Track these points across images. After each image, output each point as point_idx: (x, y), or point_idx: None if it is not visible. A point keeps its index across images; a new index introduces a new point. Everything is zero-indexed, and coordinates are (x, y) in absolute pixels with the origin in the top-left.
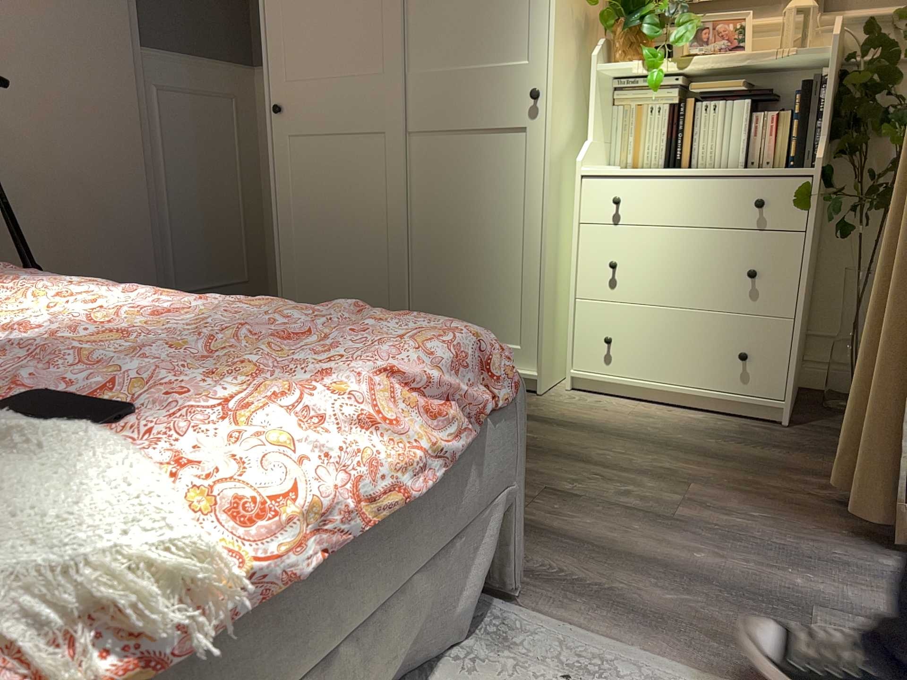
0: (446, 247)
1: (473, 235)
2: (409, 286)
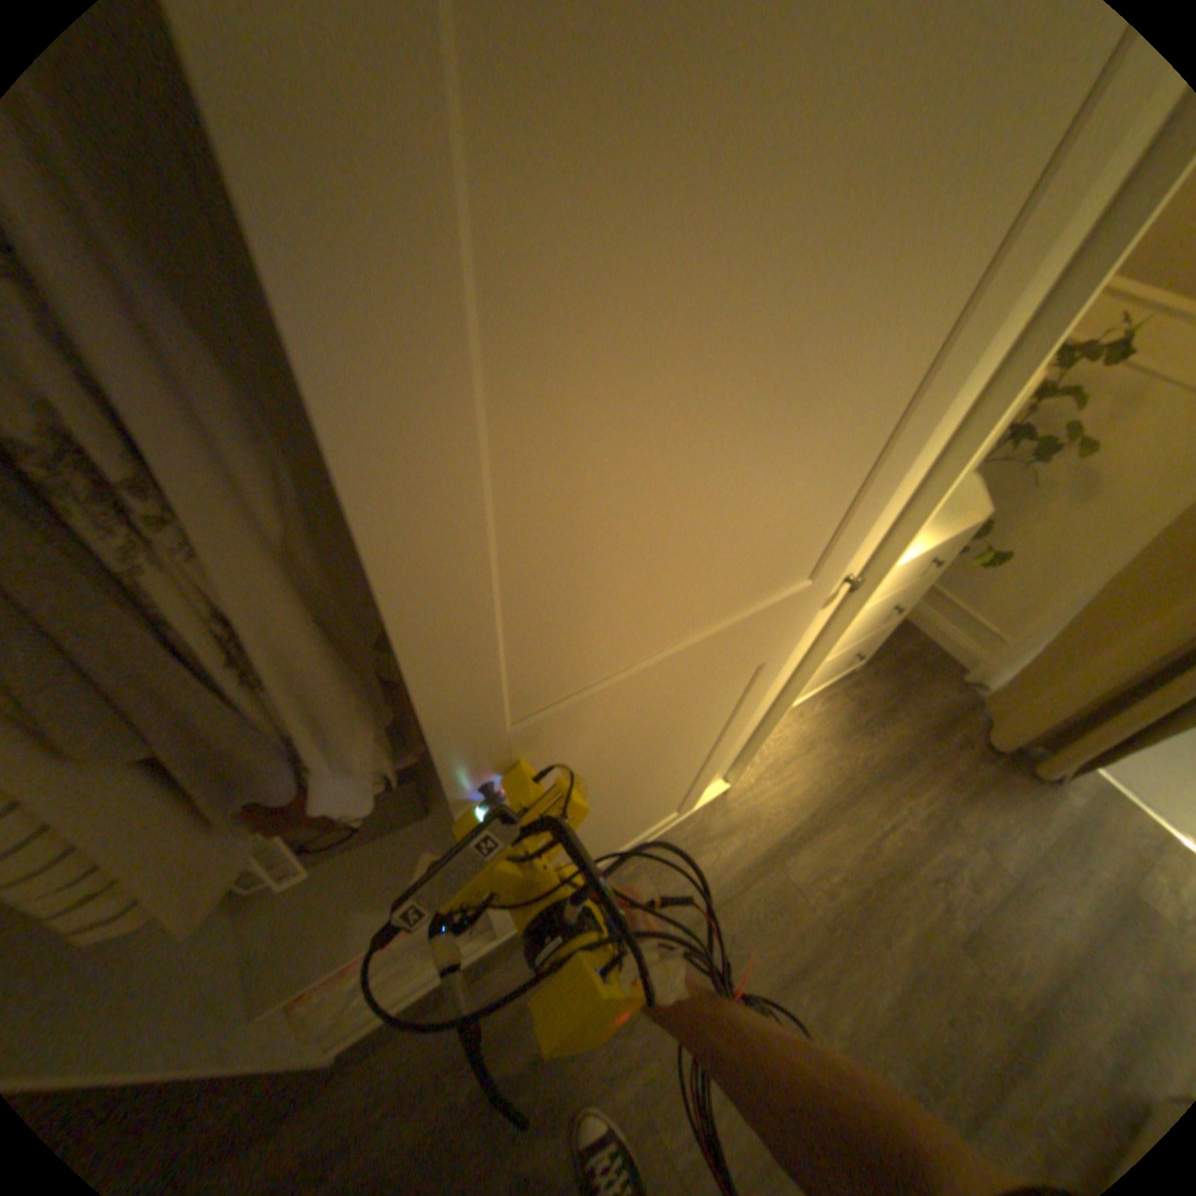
0: (638, 786)
1: (683, 752)
2: None
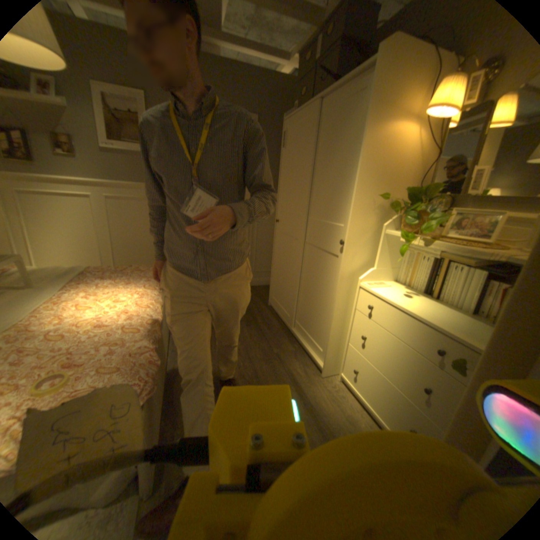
0: (309, 293)
1: (316, 293)
2: (297, 302)
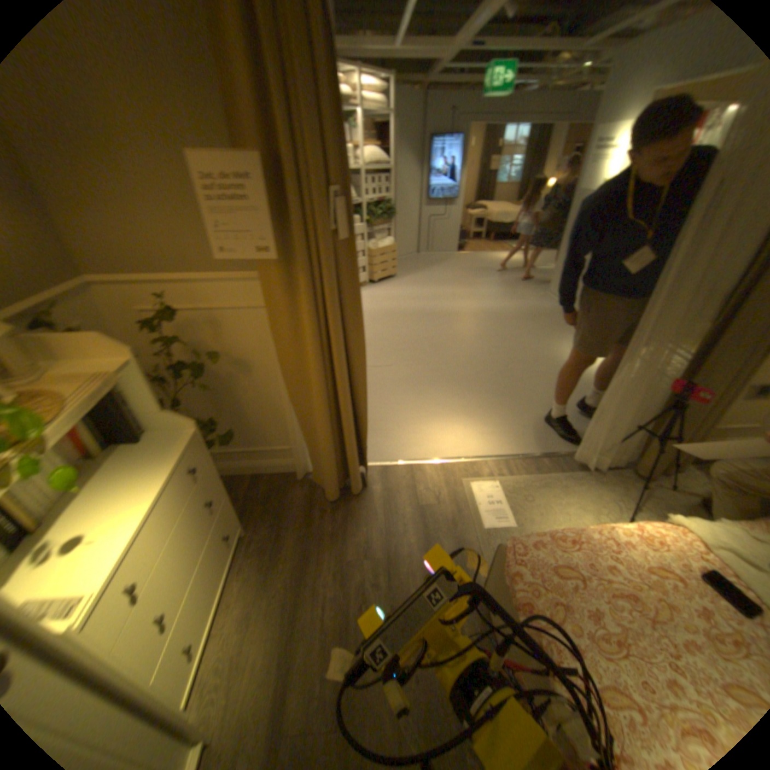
0: None
1: None
2: None
